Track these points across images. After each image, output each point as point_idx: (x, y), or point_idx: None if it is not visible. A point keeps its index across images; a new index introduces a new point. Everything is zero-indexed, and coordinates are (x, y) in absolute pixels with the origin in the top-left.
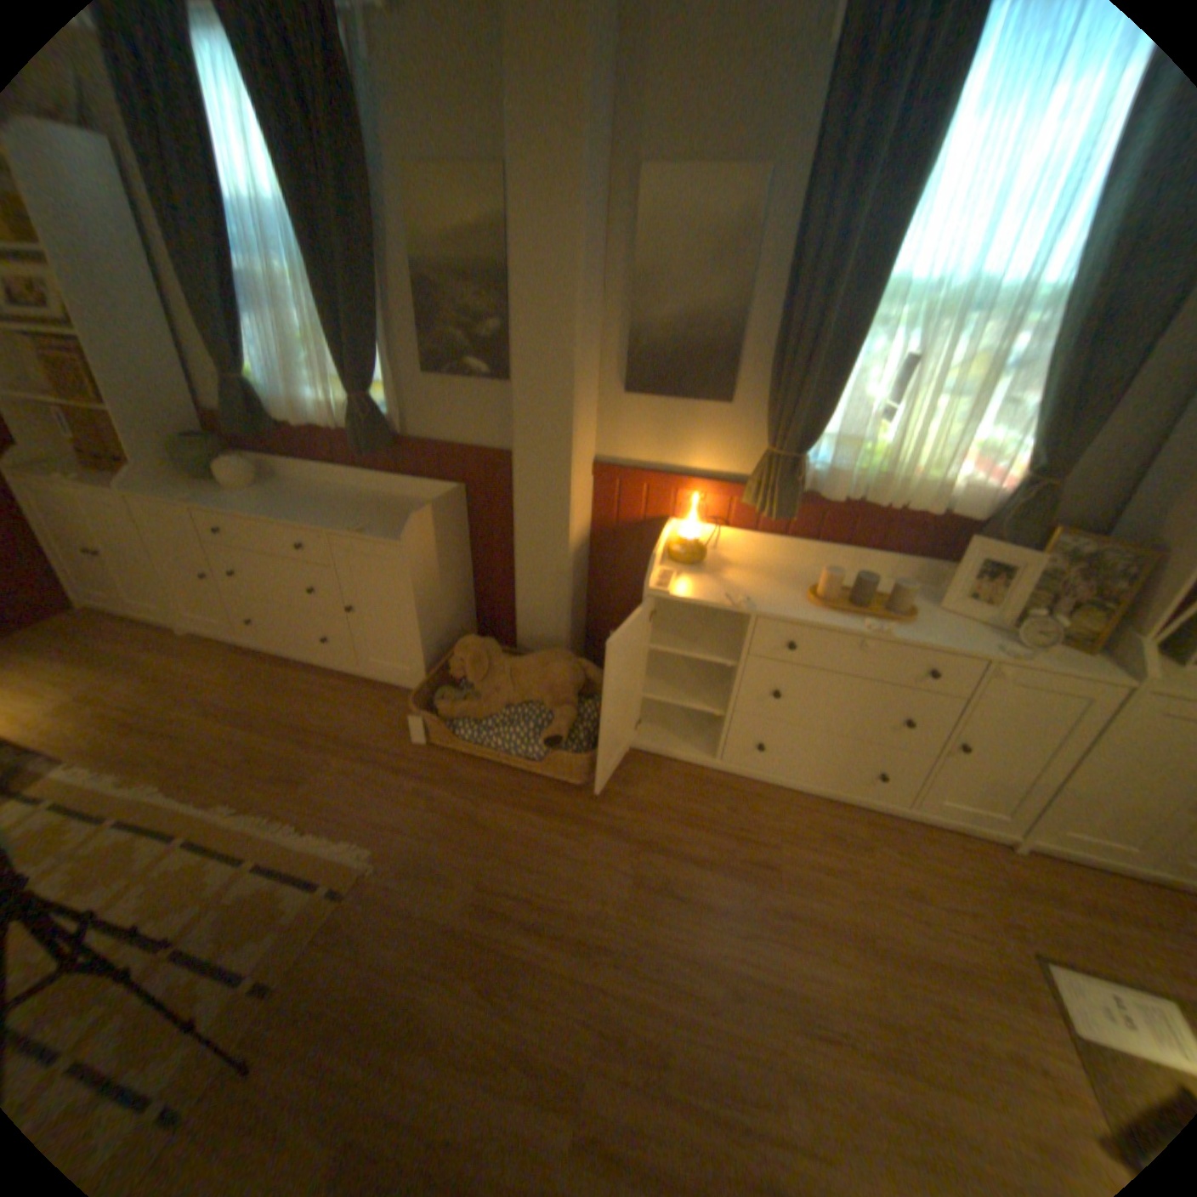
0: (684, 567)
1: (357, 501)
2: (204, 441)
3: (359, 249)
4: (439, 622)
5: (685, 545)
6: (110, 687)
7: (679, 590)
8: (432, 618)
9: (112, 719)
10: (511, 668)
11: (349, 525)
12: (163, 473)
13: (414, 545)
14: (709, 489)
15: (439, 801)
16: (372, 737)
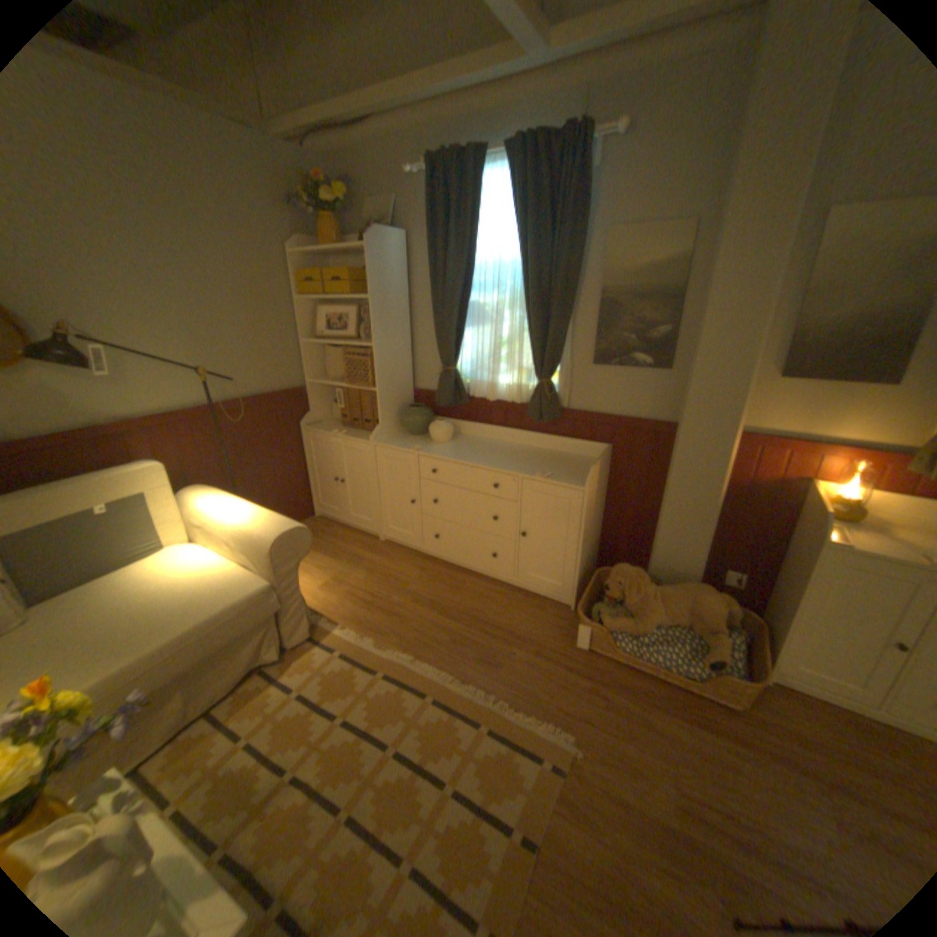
0: (846, 523)
1: (526, 452)
2: (423, 409)
3: (571, 281)
4: (587, 548)
5: (849, 504)
6: (349, 571)
7: (860, 545)
8: (586, 545)
9: (357, 595)
10: (661, 594)
11: (534, 471)
12: (394, 429)
13: (590, 489)
14: (865, 456)
15: (613, 702)
16: (540, 636)
